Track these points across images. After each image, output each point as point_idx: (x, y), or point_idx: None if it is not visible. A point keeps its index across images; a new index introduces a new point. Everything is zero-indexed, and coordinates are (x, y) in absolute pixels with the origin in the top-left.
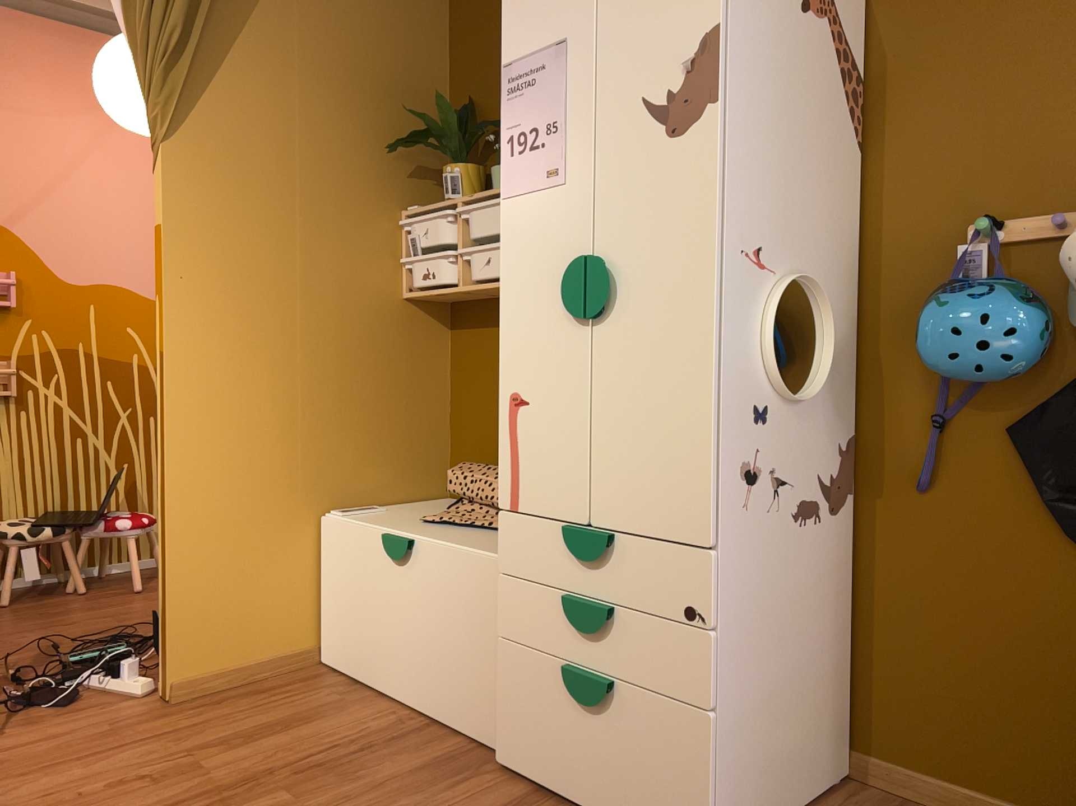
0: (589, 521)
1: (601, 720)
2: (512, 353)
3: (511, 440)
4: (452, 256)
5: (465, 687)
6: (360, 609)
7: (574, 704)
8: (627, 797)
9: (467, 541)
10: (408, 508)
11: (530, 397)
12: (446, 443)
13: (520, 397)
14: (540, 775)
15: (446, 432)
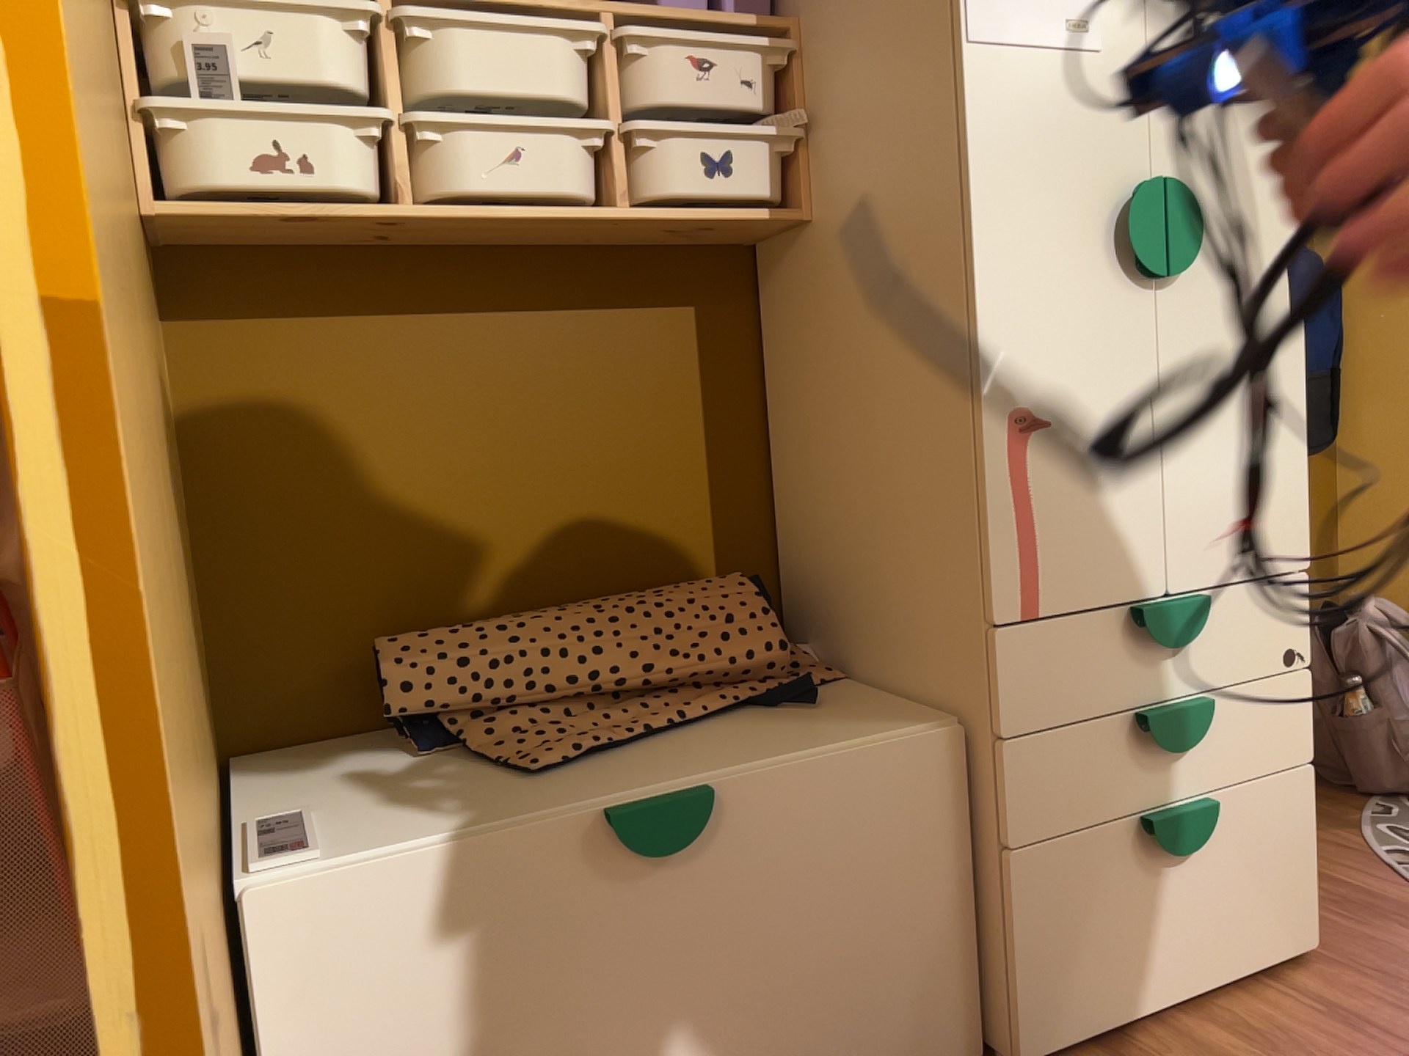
0: (1169, 587)
1: (1194, 862)
2: (1012, 339)
3: (1020, 496)
4: (361, 131)
5: (888, 1005)
6: (508, 1055)
7: (1156, 867)
8: (1231, 936)
9: (793, 741)
10: (336, 788)
11: (1057, 414)
12: (202, 620)
13: (1037, 417)
14: (1108, 1016)
15: (199, 592)
